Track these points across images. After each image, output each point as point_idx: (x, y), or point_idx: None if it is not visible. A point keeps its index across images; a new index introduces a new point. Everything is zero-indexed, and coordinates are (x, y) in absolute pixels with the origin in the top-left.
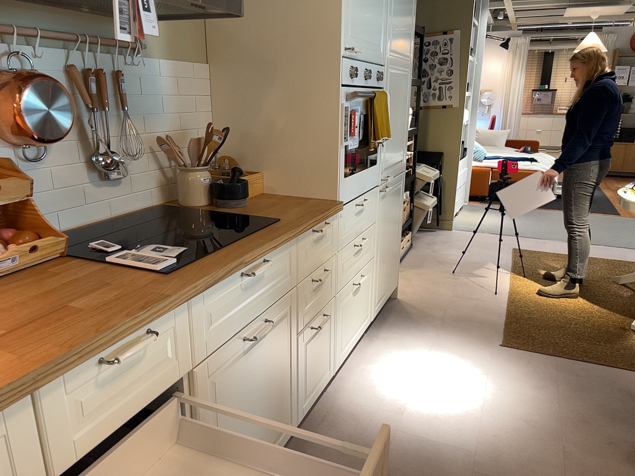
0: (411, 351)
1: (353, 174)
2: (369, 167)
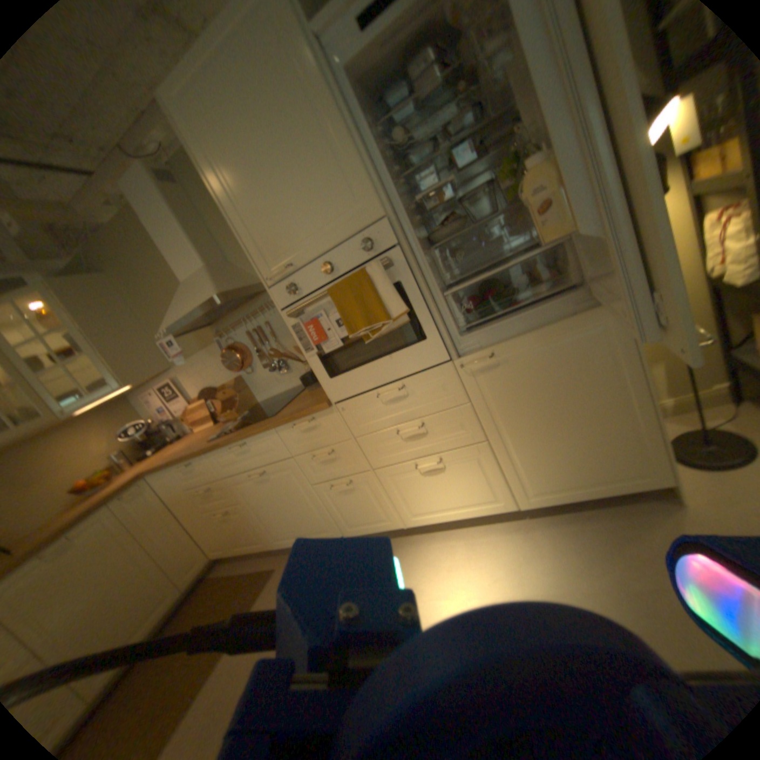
0: (514, 579)
1: (355, 368)
2: (405, 347)
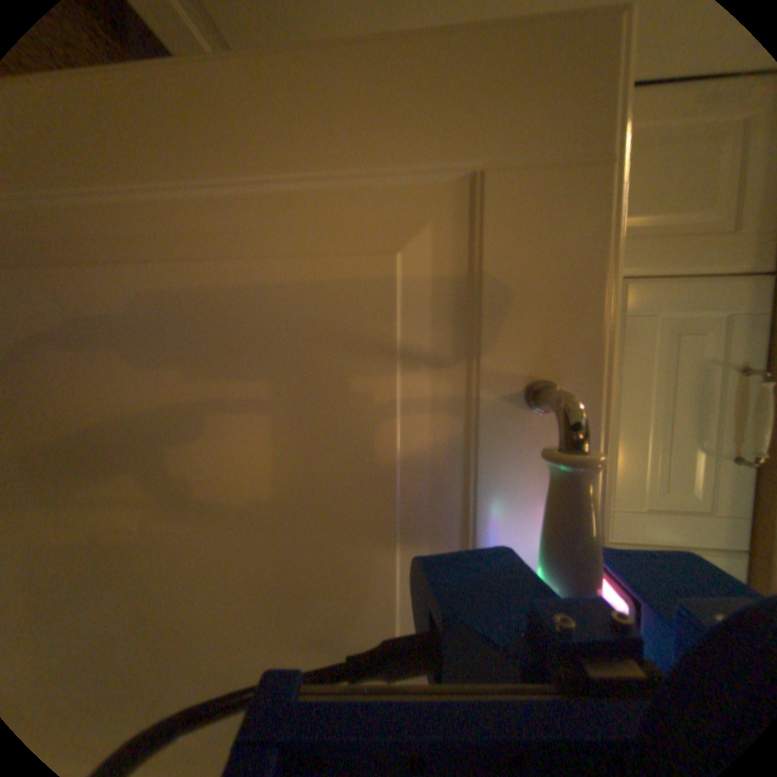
0: None
1: None
2: None
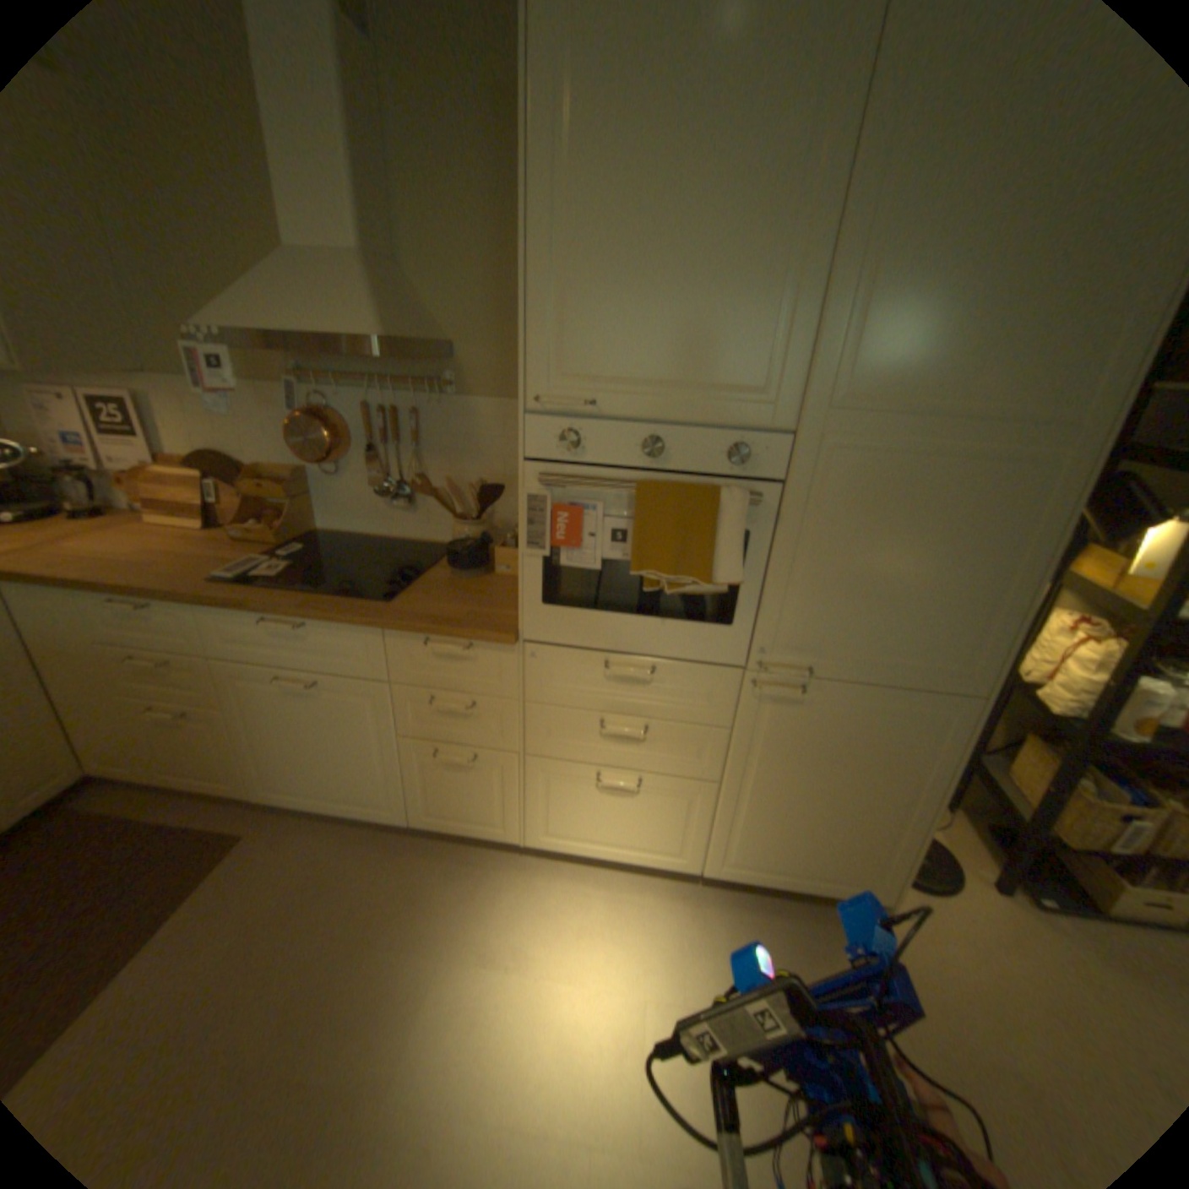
0: (674, 974)
1: (594, 610)
2: (691, 619)
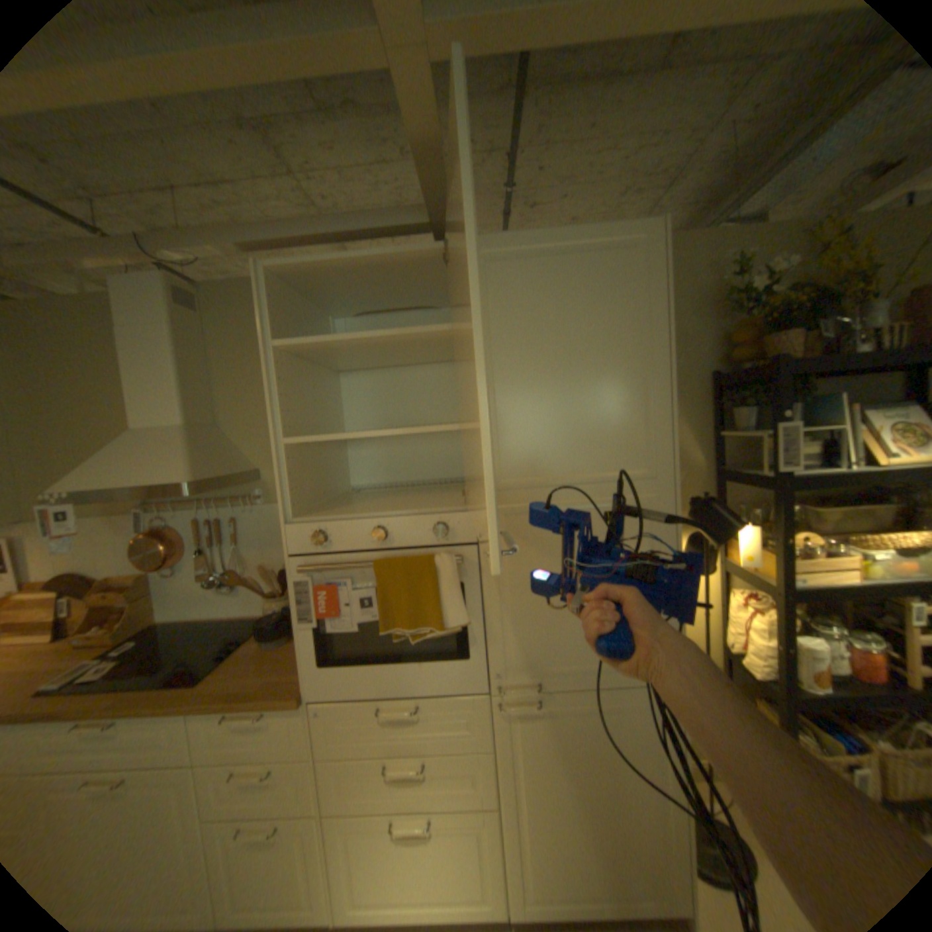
0: None
1: (360, 666)
2: (438, 660)
